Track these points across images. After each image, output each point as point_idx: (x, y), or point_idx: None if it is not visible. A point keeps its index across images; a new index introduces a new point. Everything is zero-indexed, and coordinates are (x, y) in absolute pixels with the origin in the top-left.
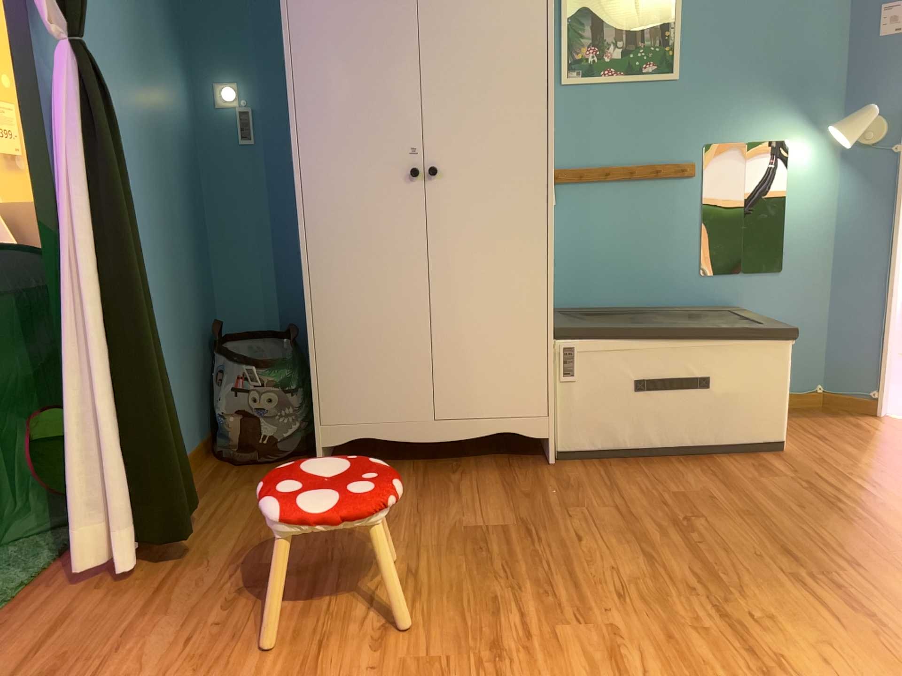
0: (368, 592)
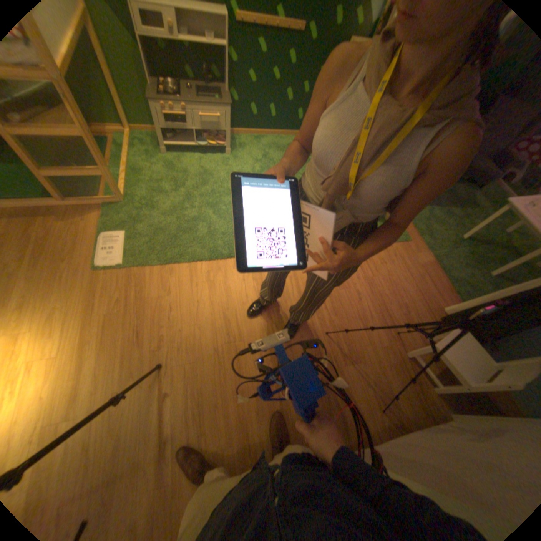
0: (369, 318)
